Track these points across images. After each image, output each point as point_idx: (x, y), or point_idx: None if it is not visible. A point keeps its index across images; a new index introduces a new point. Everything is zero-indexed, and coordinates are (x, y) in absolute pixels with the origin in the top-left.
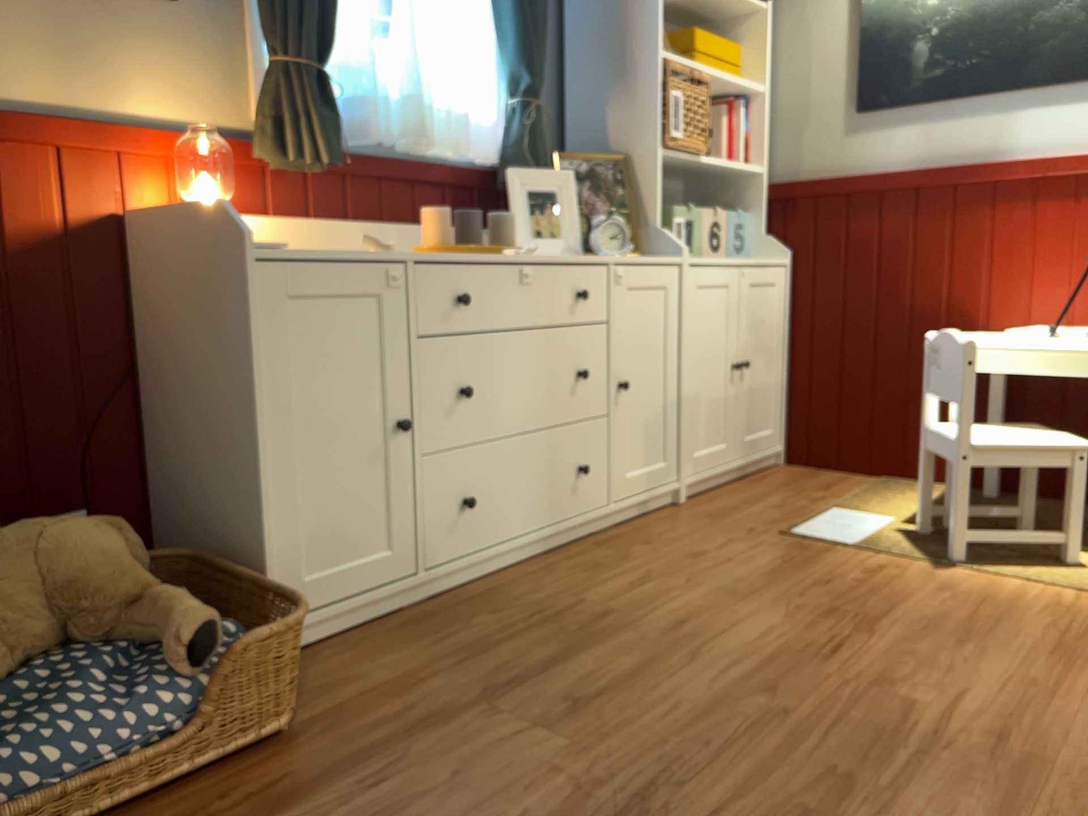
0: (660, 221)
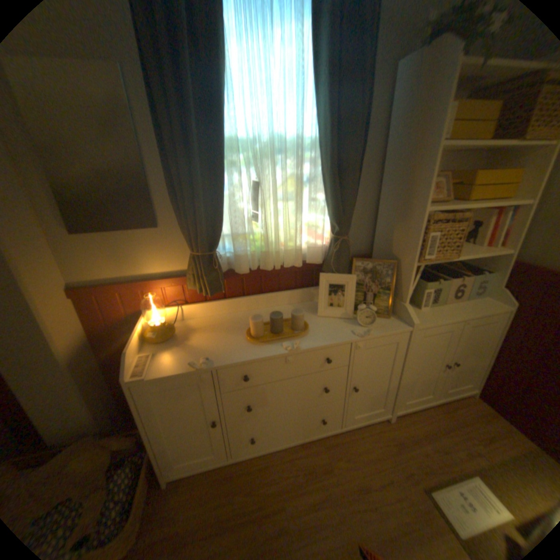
0: (410, 298)
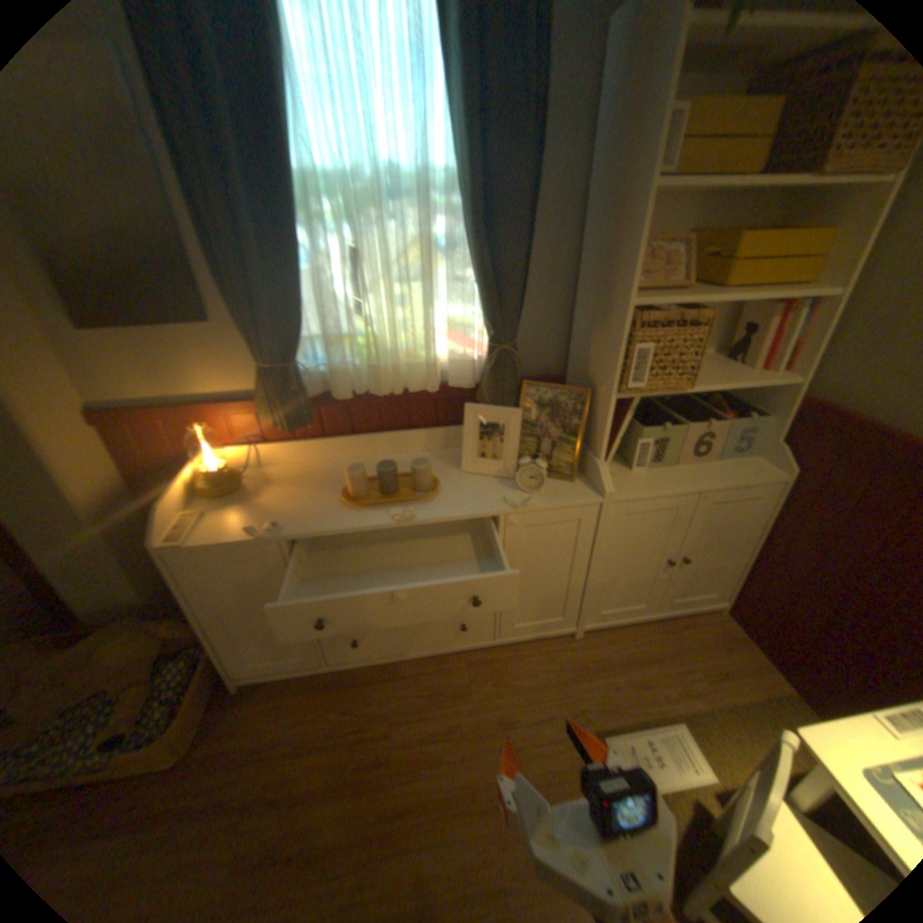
0: (608, 451)
